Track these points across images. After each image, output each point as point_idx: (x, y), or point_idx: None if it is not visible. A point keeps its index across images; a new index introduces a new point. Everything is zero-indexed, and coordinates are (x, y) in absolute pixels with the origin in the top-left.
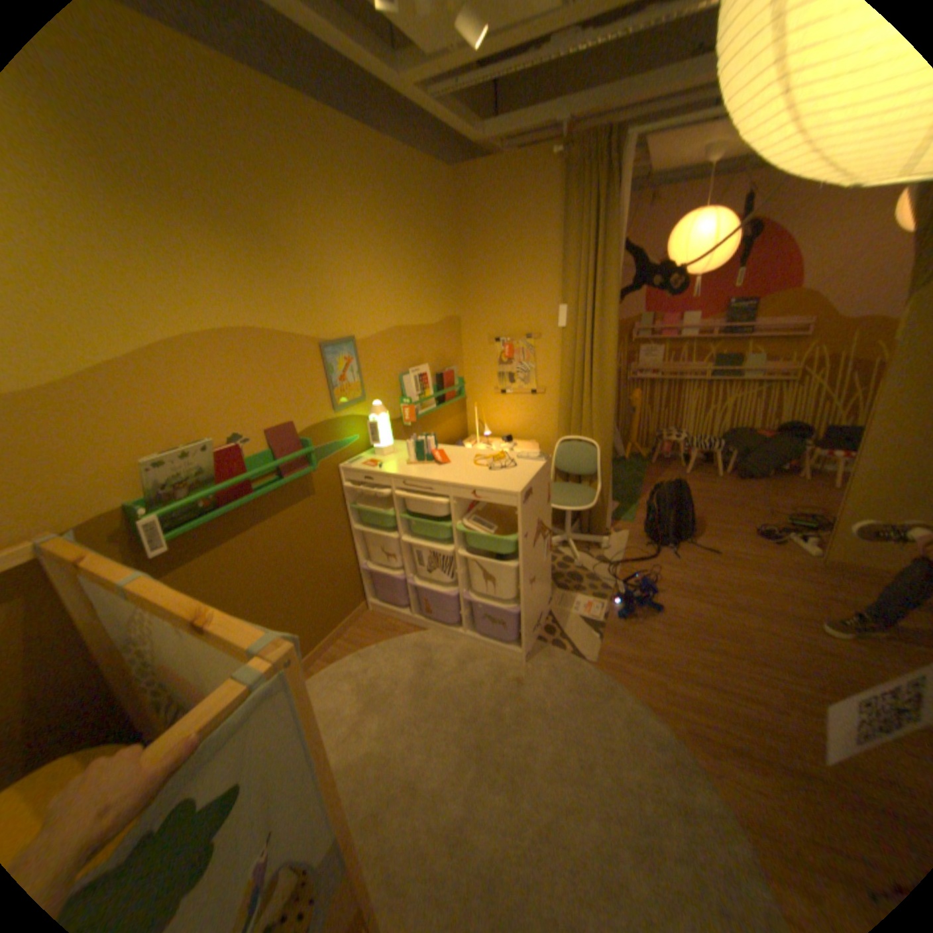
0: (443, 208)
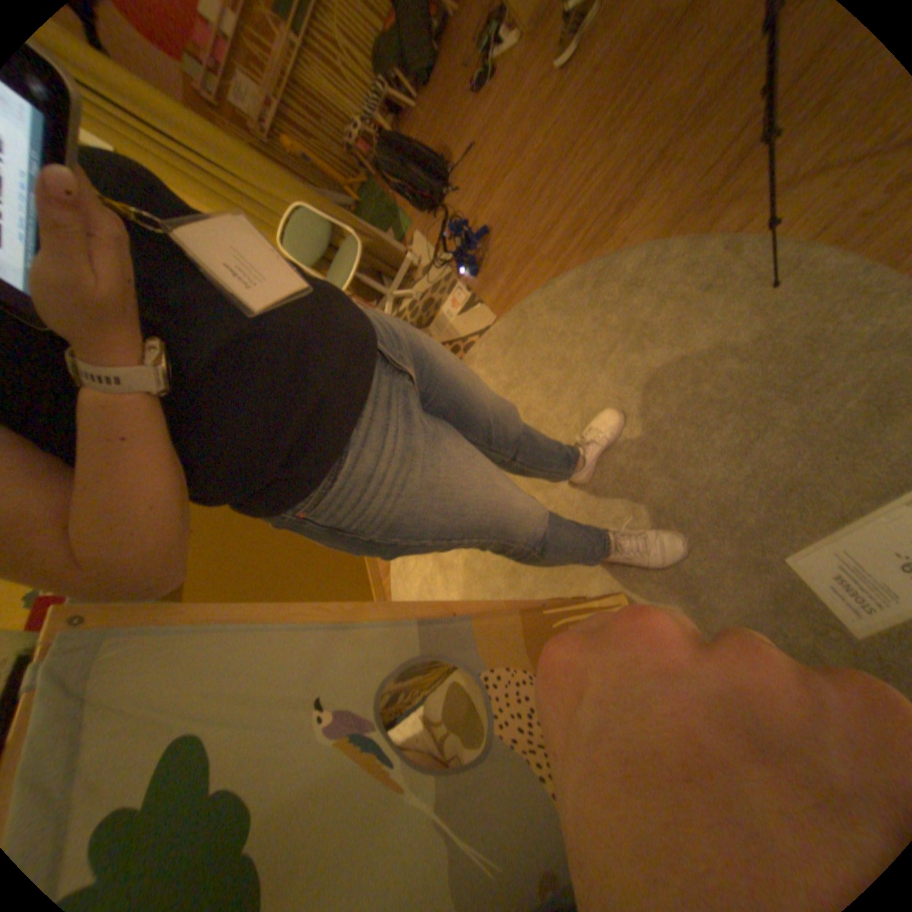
0: None
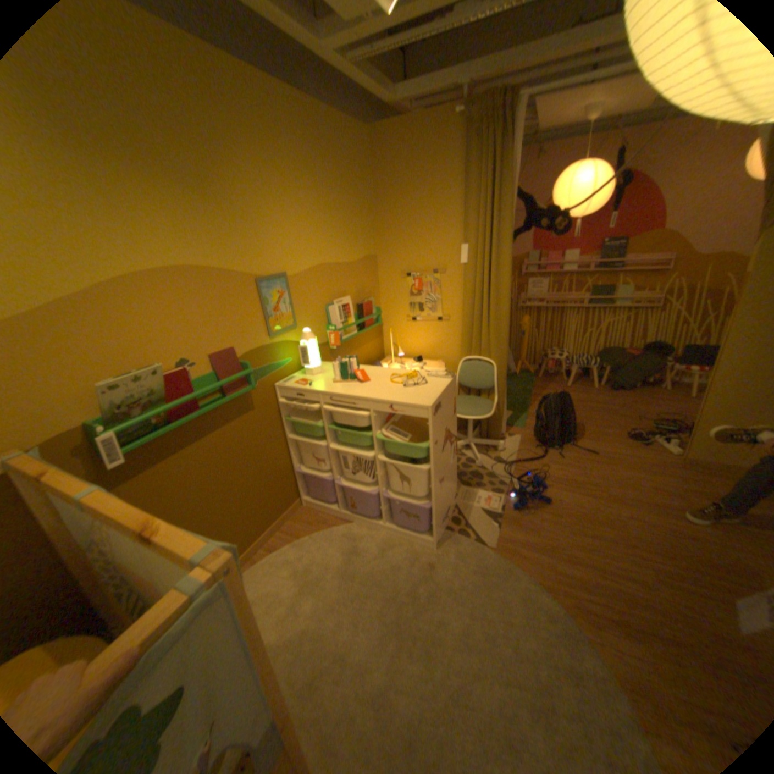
0: (361, 161)
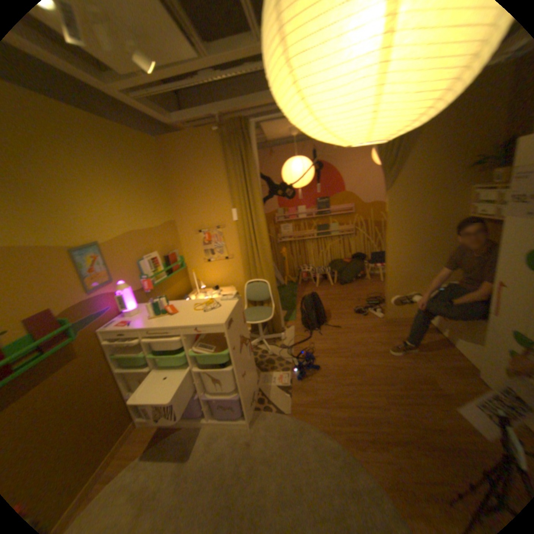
0: (154, 160)
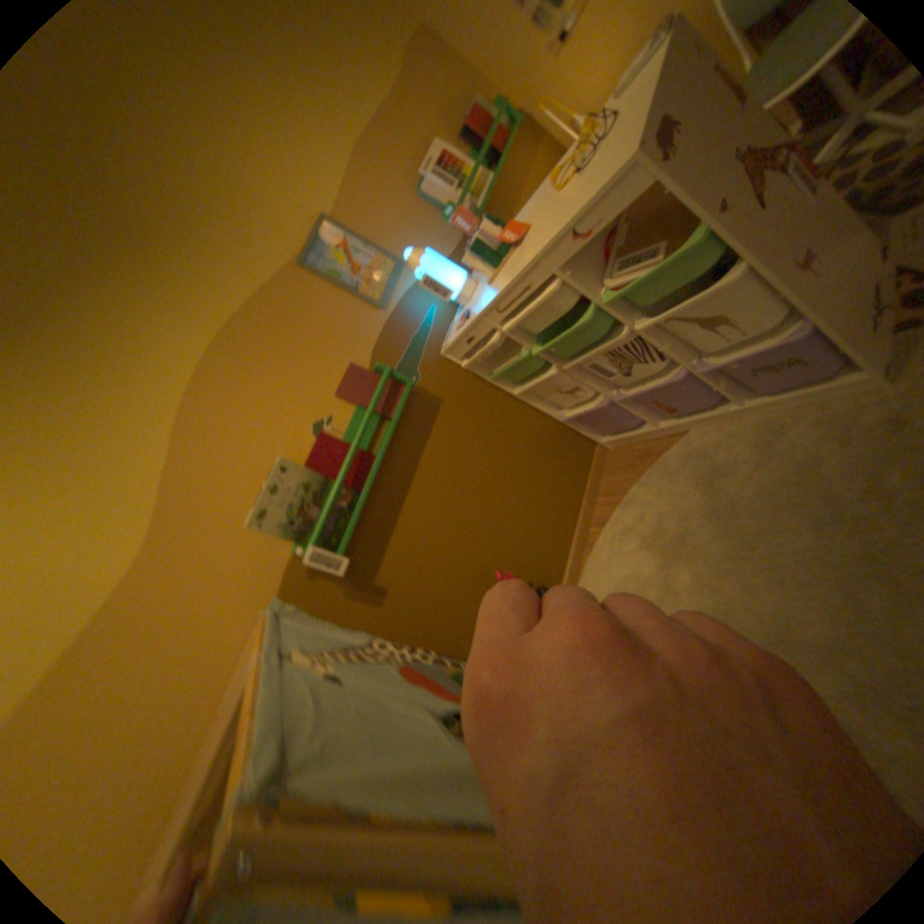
0: None
